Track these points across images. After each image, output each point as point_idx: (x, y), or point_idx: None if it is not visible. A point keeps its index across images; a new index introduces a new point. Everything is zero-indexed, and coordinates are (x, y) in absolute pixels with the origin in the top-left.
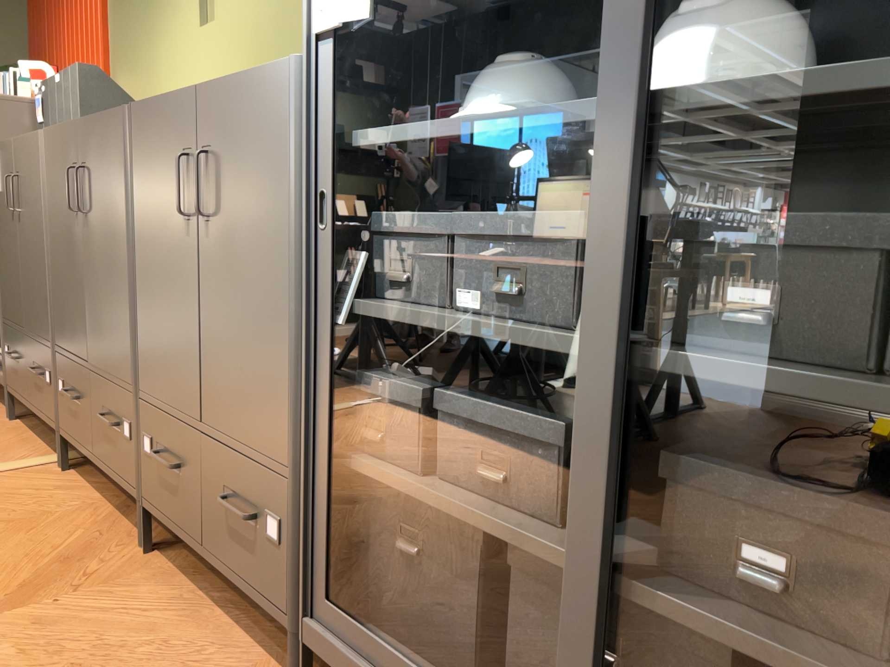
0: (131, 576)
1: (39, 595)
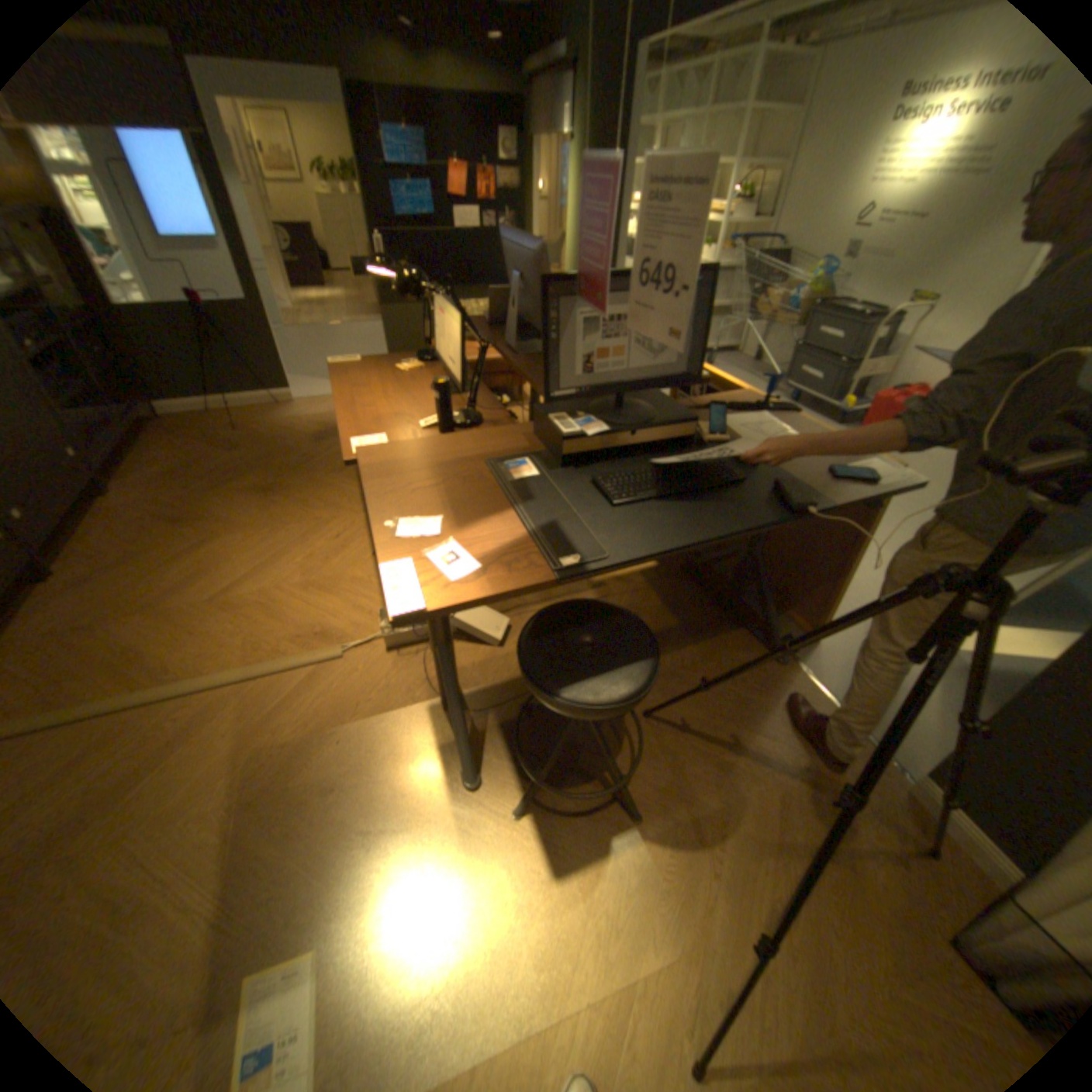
0: (76, 563)
1: (118, 561)
